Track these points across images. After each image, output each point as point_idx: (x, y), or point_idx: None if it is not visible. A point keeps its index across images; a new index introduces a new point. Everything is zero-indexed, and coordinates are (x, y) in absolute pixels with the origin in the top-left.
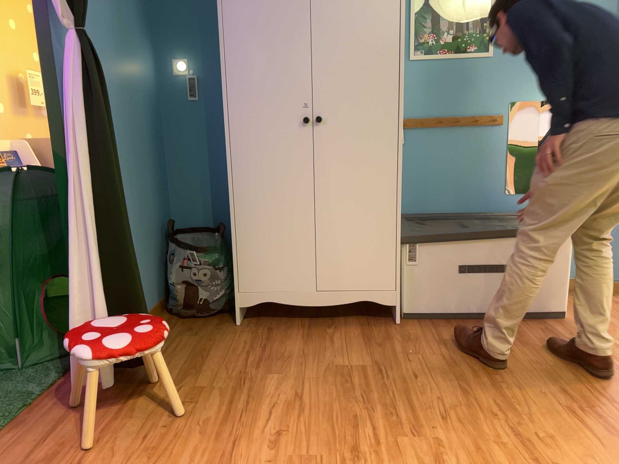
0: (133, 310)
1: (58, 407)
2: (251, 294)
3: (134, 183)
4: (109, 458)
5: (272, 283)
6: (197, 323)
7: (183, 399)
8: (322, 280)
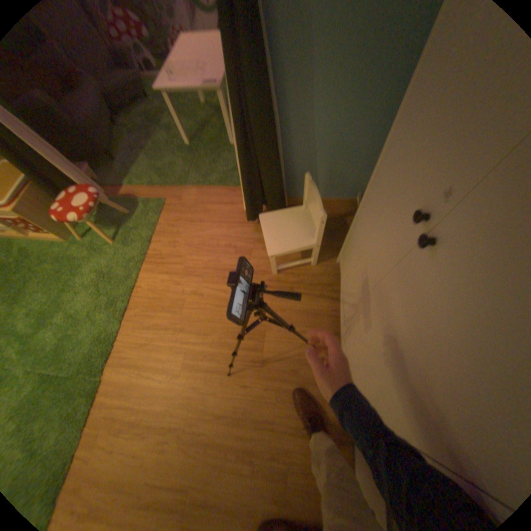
0: (265, 199)
1: (241, 201)
2: (341, 264)
3: (372, 102)
4: (200, 234)
5: (343, 278)
6: (339, 236)
7: (239, 251)
8: (356, 325)
